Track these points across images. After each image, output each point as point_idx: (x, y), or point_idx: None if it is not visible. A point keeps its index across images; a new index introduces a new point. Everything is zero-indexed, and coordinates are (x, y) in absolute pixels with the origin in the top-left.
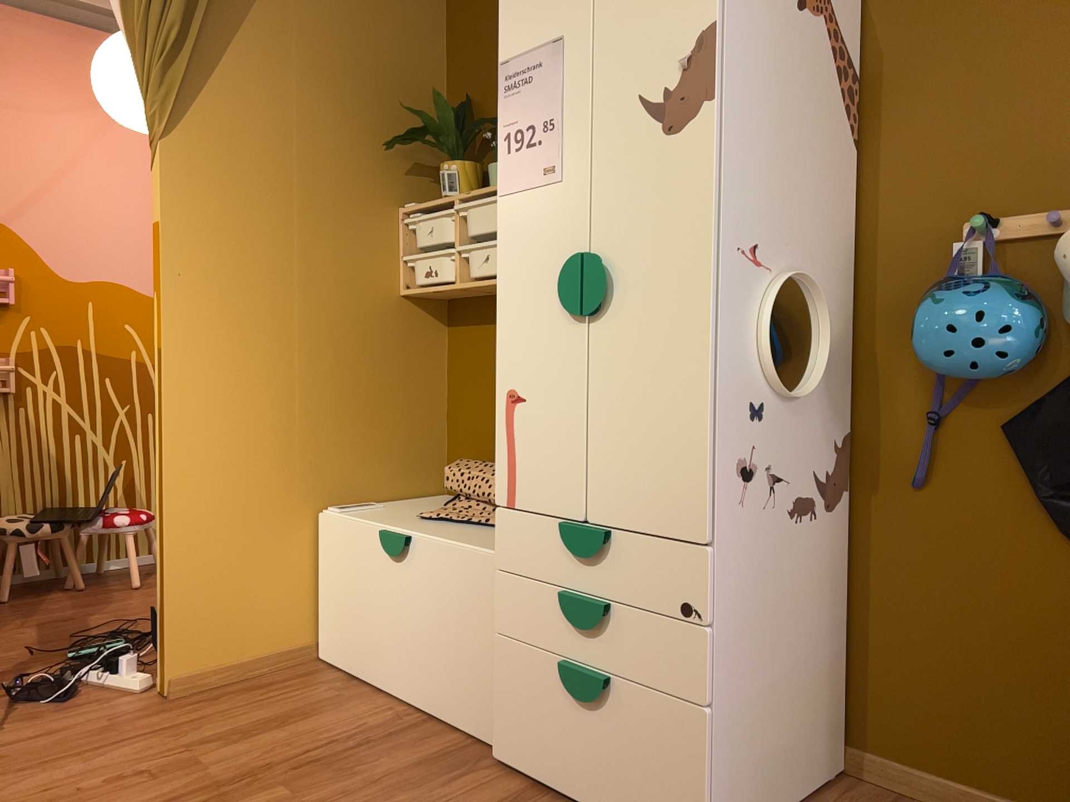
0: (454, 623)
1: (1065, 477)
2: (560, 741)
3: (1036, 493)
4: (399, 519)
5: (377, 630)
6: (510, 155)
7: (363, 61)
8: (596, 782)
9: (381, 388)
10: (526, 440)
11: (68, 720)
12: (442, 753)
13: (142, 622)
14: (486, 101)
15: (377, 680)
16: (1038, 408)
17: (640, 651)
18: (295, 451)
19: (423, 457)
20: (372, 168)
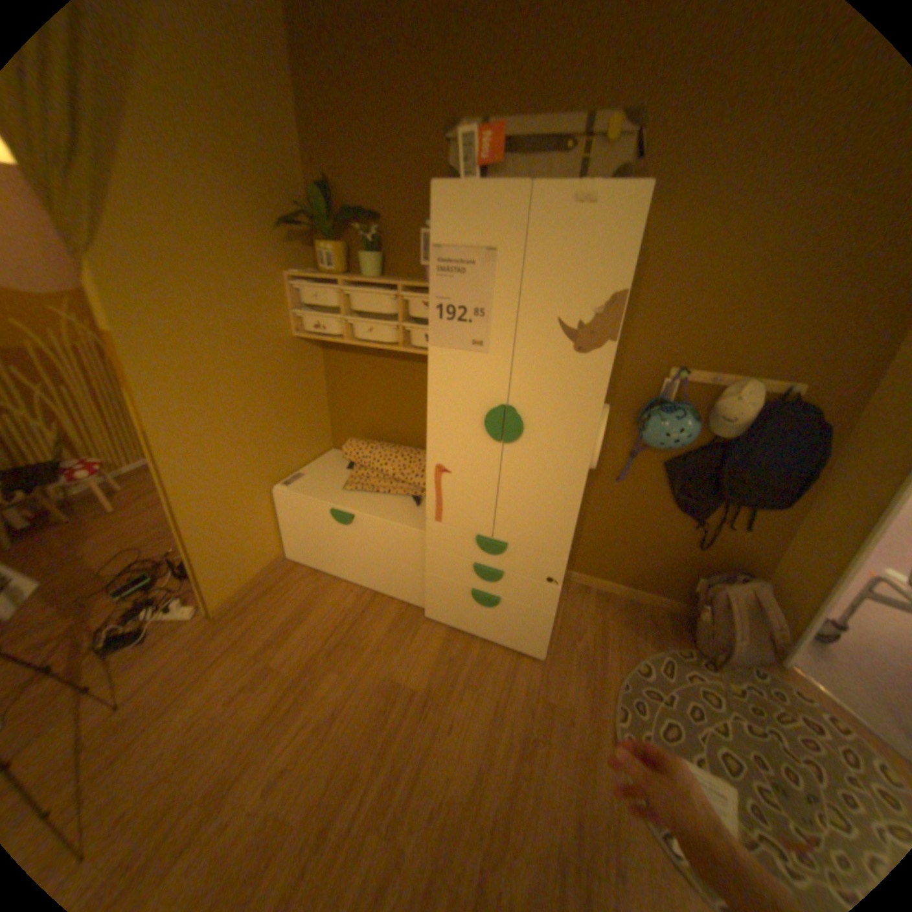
0: (391, 558)
1: (686, 488)
2: (468, 616)
3: (672, 493)
4: (333, 493)
5: (333, 553)
6: (441, 321)
7: (238, 141)
8: (488, 631)
9: (292, 402)
10: (451, 492)
11: (160, 659)
12: (397, 618)
13: (144, 550)
14: (343, 185)
15: (336, 573)
16: (684, 461)
17: (519, 591)
18: (252, 461)
19: (320, 433)
20: (261, 243)
